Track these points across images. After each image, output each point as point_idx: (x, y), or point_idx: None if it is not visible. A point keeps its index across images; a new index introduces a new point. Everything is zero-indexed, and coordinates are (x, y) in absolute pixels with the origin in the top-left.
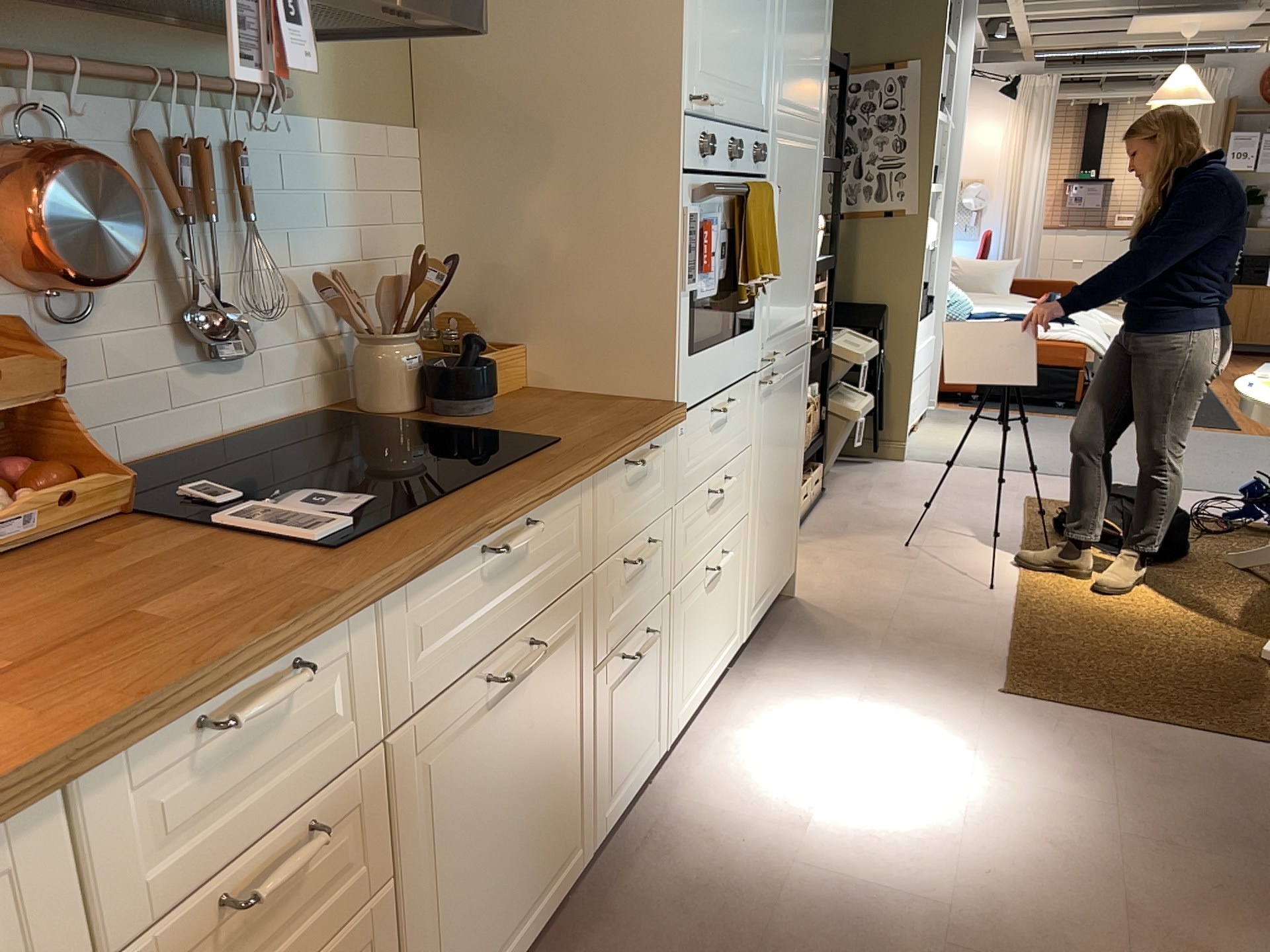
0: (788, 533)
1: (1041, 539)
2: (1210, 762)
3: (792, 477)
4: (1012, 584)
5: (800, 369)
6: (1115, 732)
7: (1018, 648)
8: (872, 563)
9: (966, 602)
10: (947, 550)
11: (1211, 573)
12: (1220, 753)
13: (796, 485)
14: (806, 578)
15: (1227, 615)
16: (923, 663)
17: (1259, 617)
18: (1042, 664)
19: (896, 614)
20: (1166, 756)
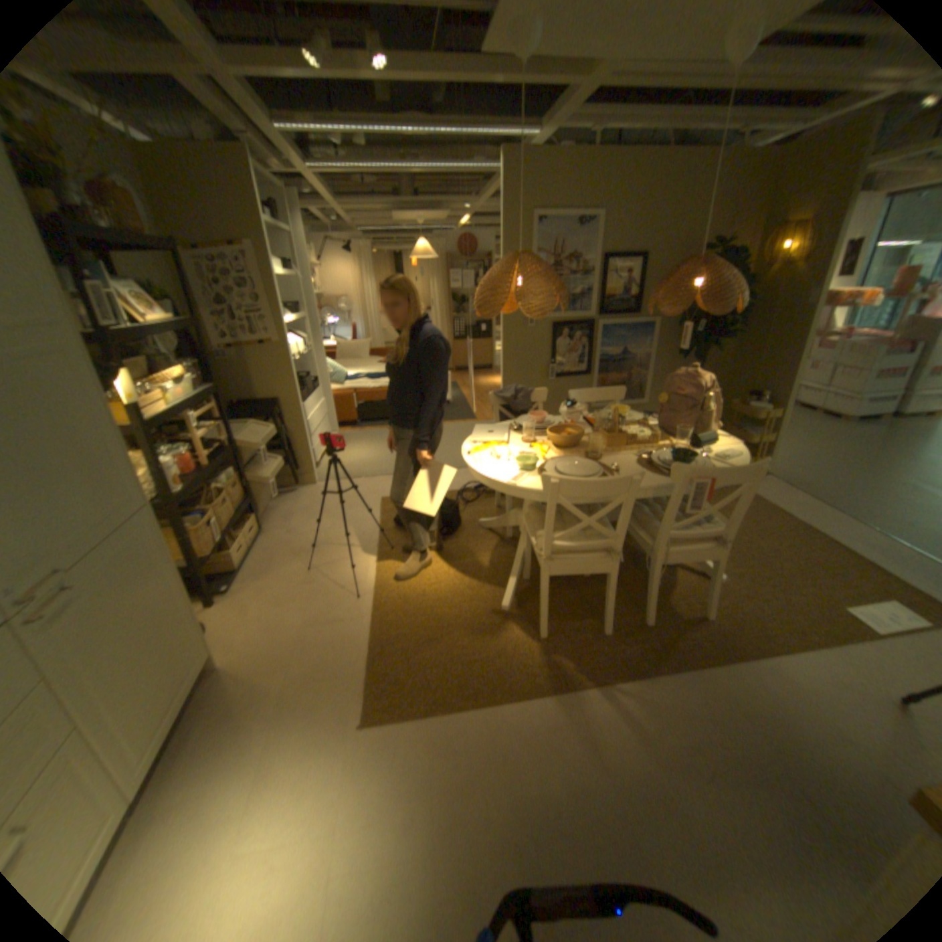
0: (181, 651)
1: (390, 536)
2: (487, 745)
3: (165, 615)
4: (372, 588)
5: (136, 537)
6: (431, 740)
7: (372, 664)
8: (283, 600)
9: (343, 620)
10: (334, 567)
11: (474, 536)
12: (492, 730)
13: (179, 611)
14: (230, 639)
15: (484, 573)
16: (306, 717)
17: (498, 568)
18: (387, 677)
19: (293, 657)
20: (462, 754)
